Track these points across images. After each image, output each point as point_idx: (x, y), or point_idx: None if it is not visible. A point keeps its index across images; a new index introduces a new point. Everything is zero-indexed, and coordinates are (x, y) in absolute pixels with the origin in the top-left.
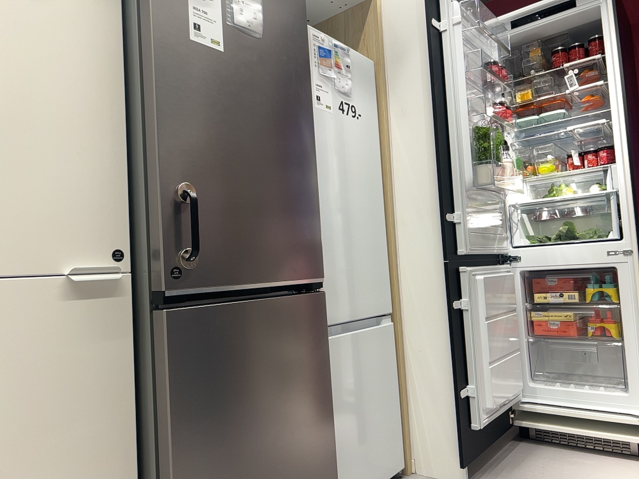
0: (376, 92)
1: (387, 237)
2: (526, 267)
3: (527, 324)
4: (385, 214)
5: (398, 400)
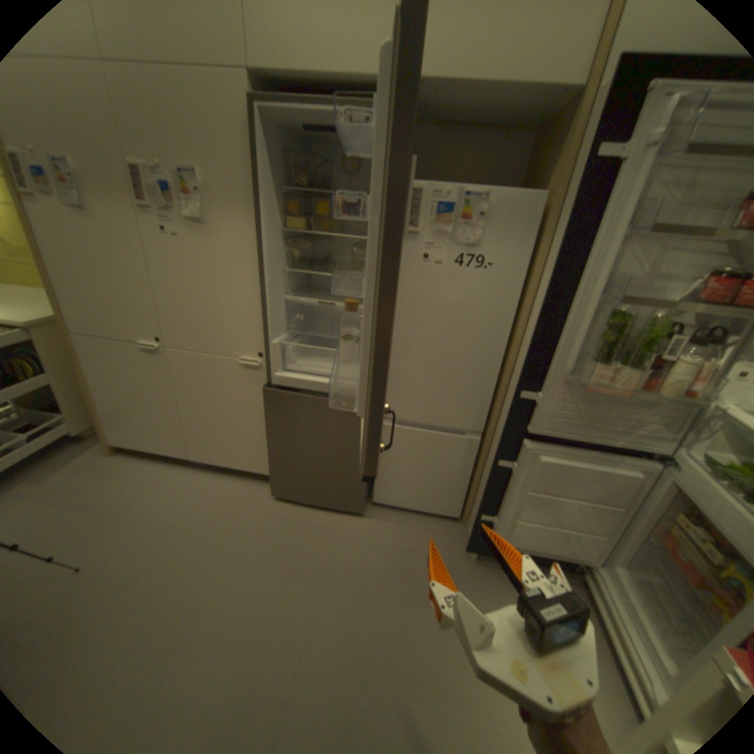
0: (544, 229)
1: (502, 375)
2: (680, 483)
3: (654, 528)
4: (507, 356)
5: (471, 483)
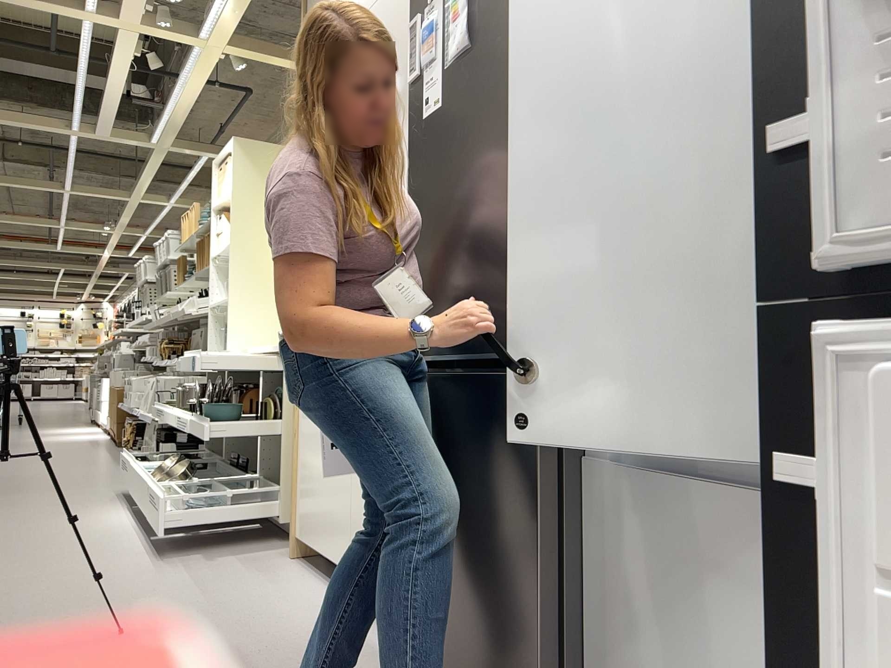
0: None
1: None
2: None
3: None
4: None
5: None
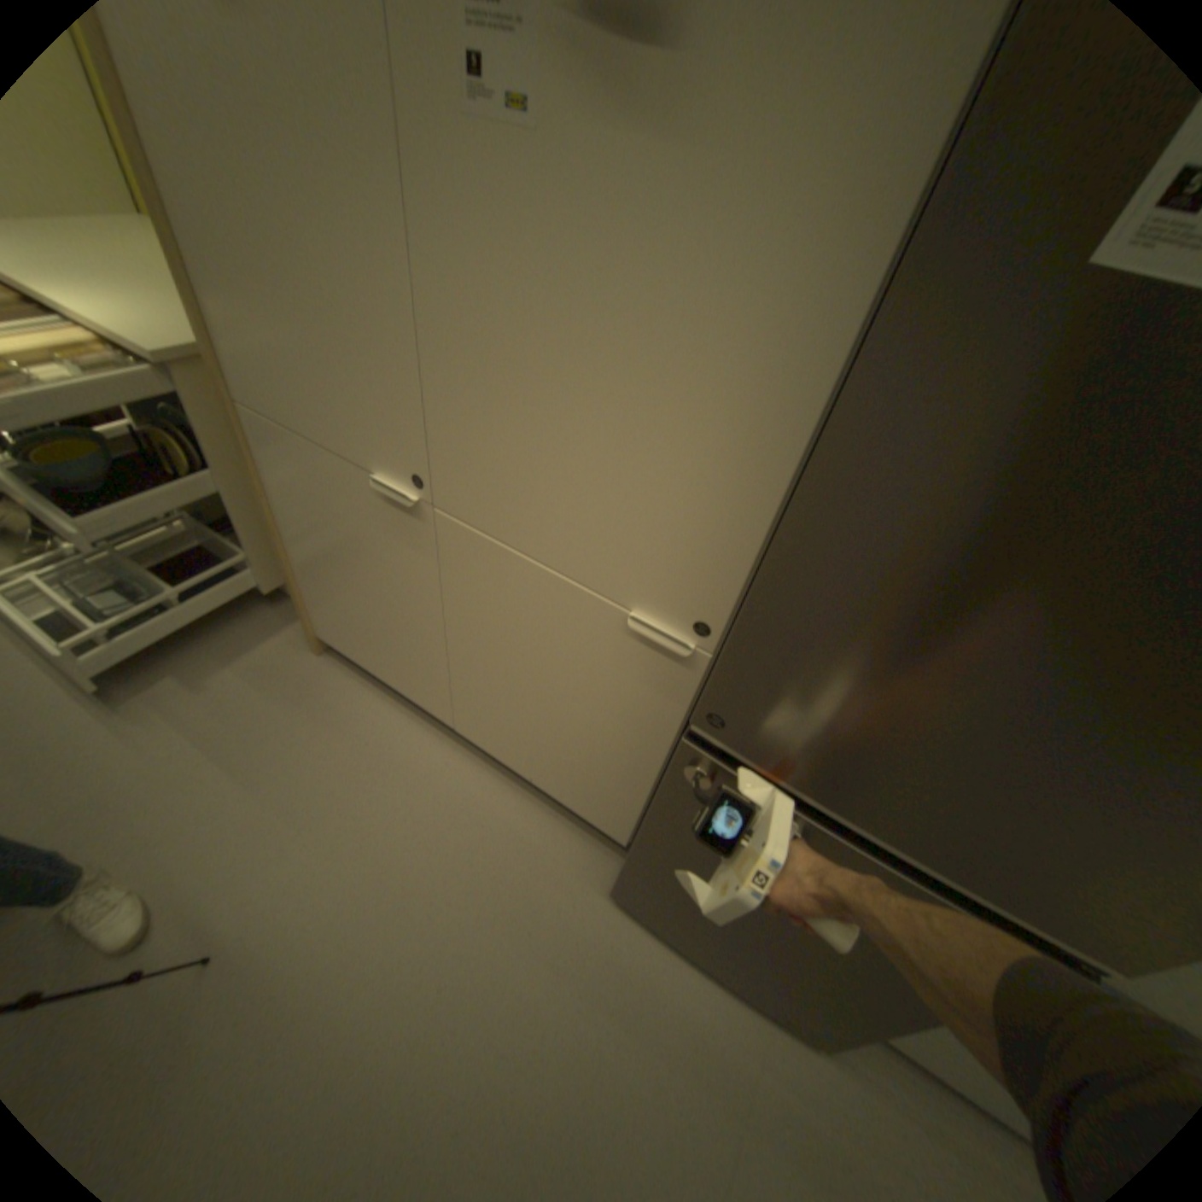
0: None
1: None
2: None
3: None
4: None
5: None
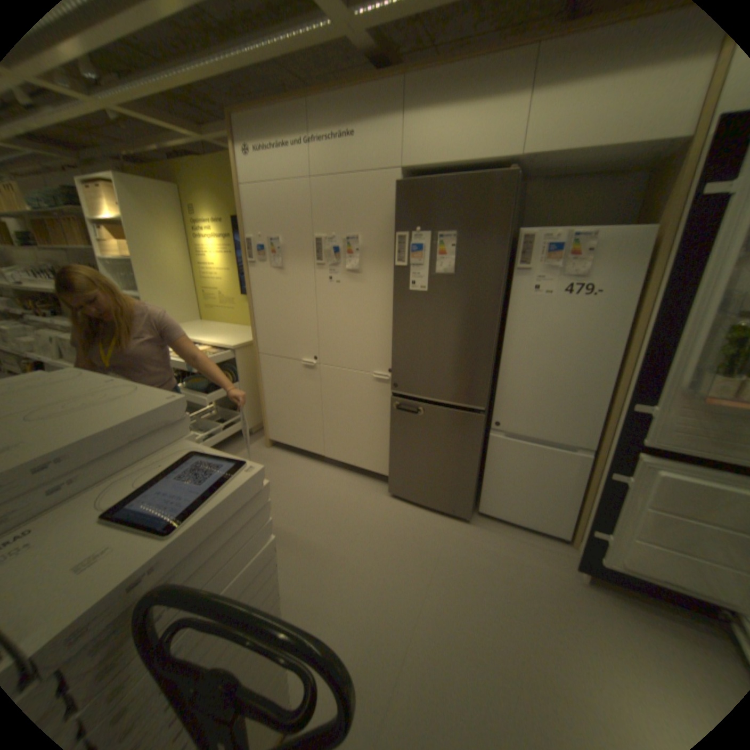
0: (656, 257)
1: (616, 394)
2: None
3: None
4: (622, 376)
5: (584, 505)
